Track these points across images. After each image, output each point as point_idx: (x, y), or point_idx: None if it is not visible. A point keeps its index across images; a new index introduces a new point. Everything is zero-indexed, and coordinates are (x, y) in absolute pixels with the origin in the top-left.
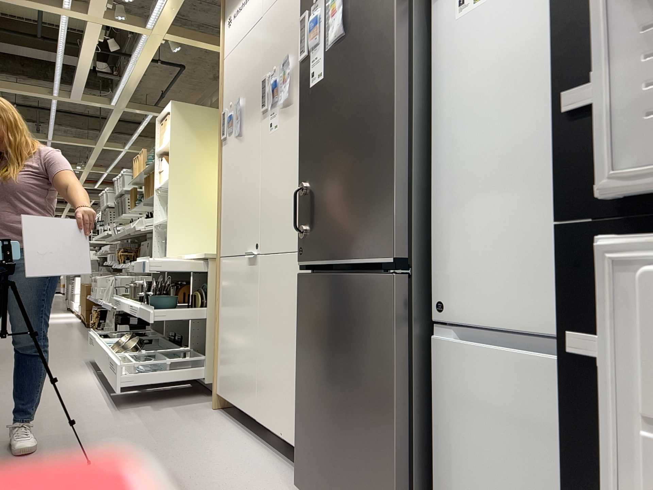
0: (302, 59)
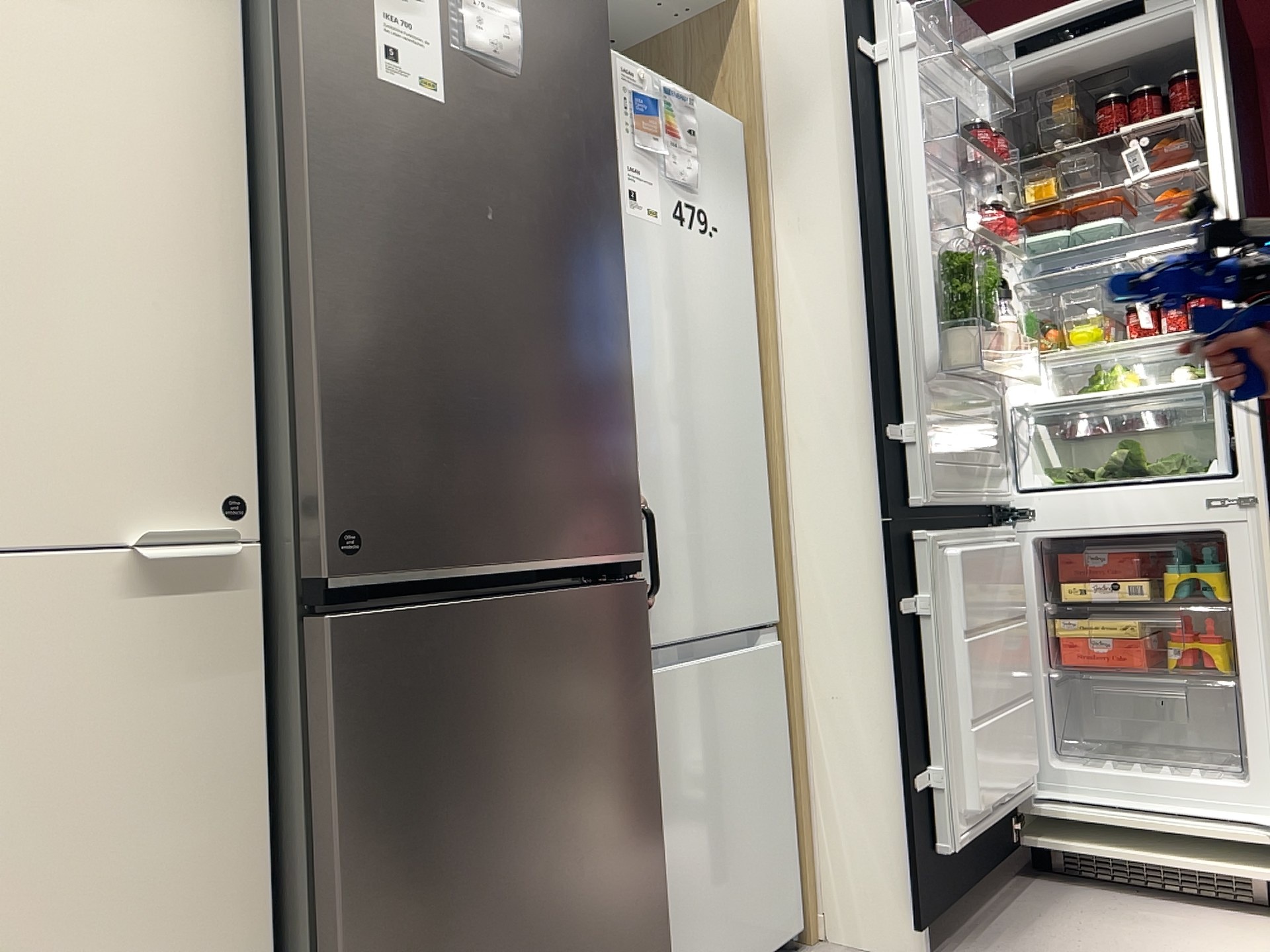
0: None
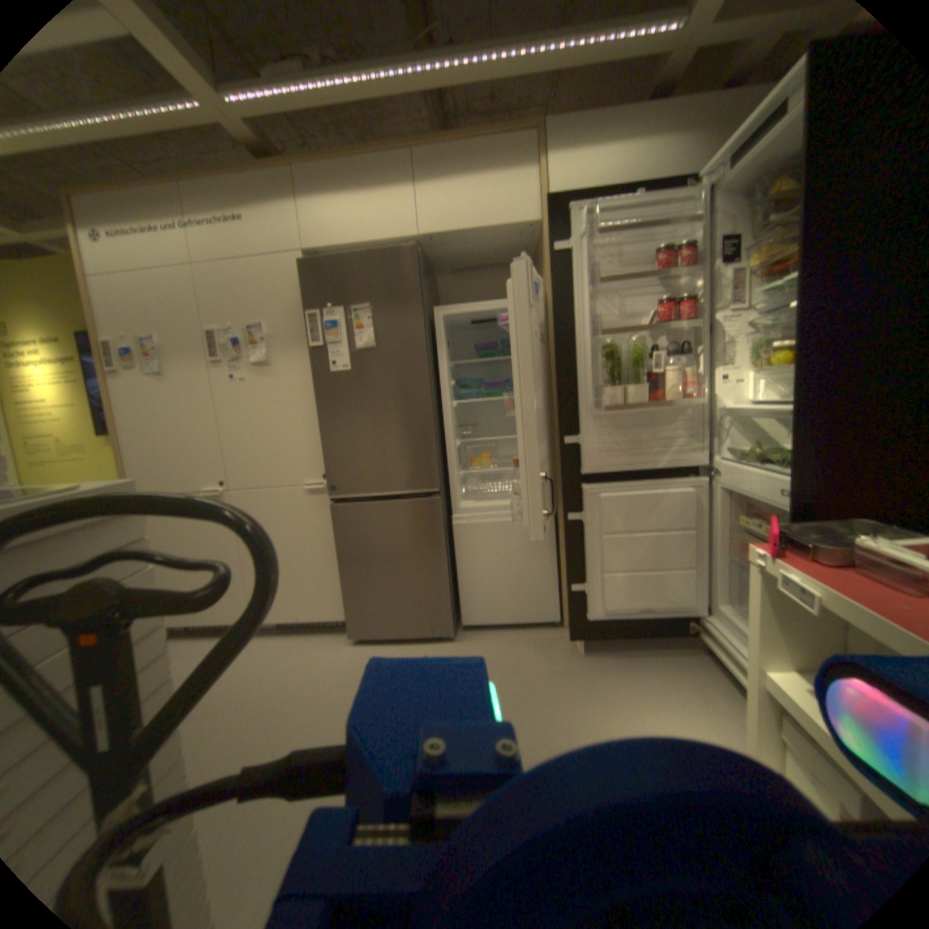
0: (313, 345)
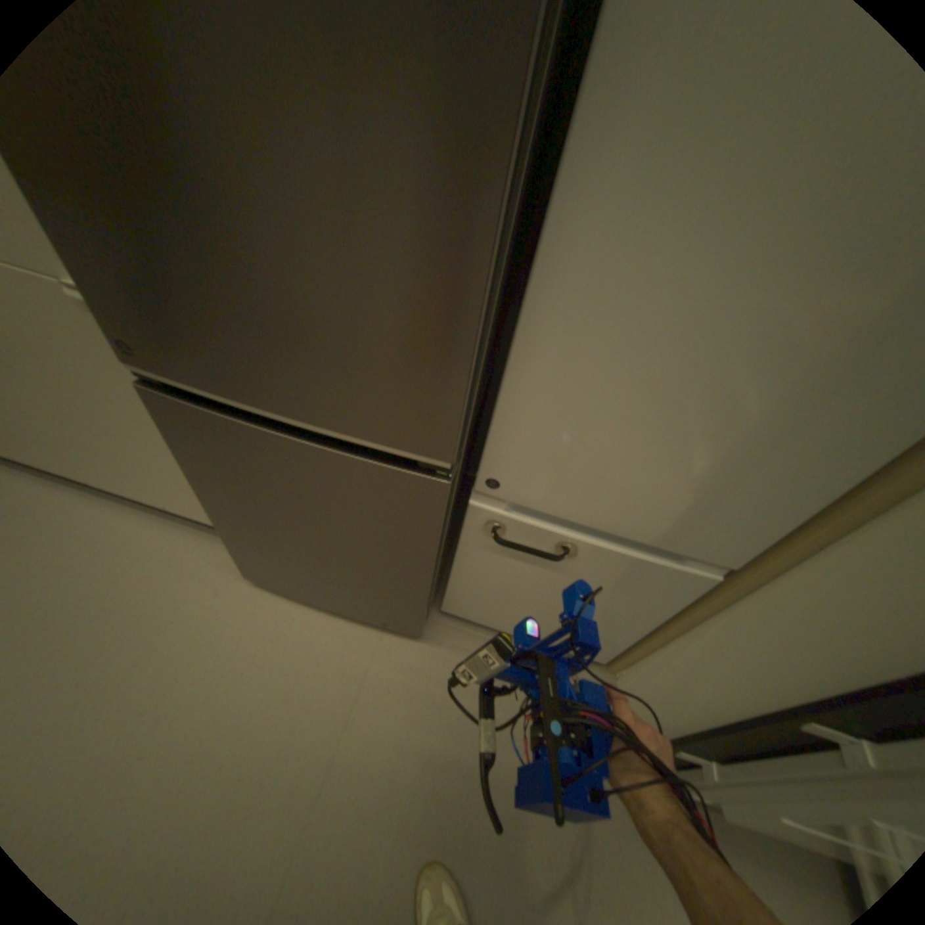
0: None
